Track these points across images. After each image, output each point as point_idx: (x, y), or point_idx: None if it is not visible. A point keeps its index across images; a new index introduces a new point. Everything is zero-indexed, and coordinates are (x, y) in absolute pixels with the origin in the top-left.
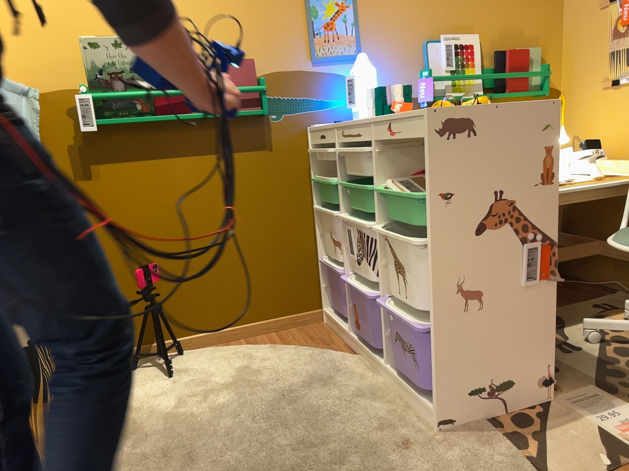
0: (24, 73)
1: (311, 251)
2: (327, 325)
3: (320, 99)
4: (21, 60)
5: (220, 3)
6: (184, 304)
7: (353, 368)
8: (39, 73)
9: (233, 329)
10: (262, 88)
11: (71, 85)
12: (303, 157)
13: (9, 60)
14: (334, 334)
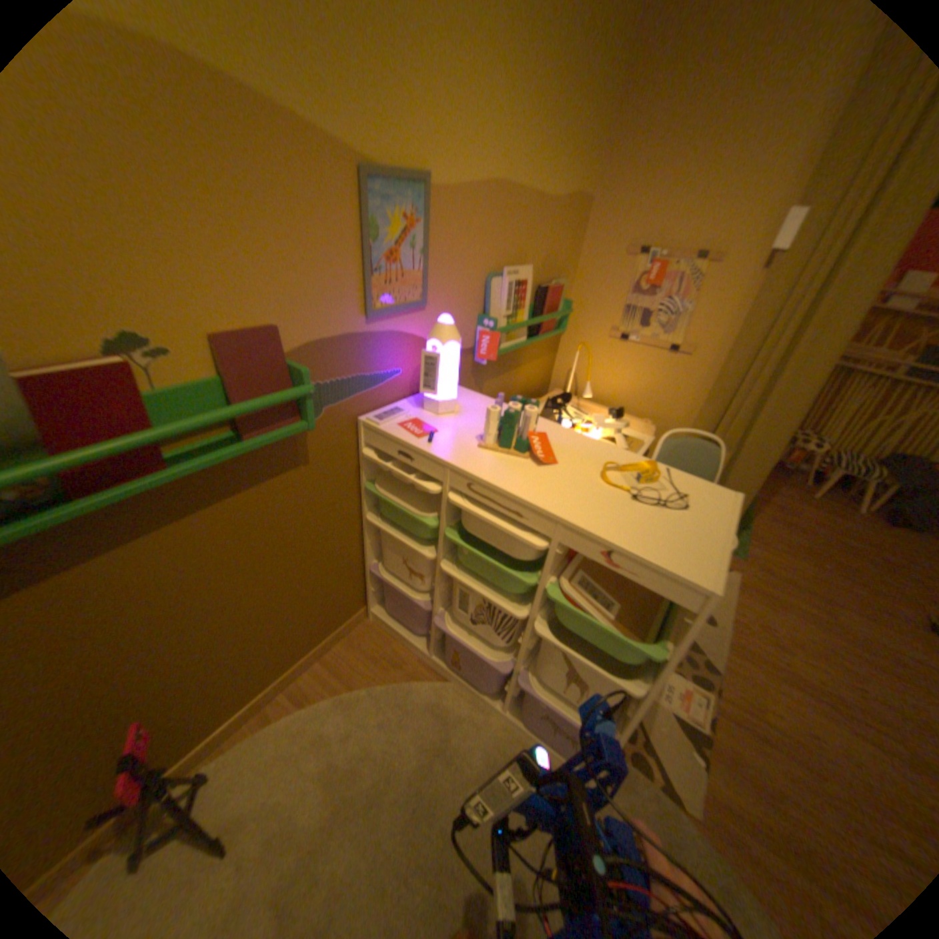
0: None
1: (357, 560)
2: (381, 628)
3: (376, 372)
4: None
5: (193, 196)
6: (193, 716)
7: (459, 709)
8: None
9: (269, 692)
10: (307, 387)
11: None
12: (352, 457)
13: None
14: (397, 643)
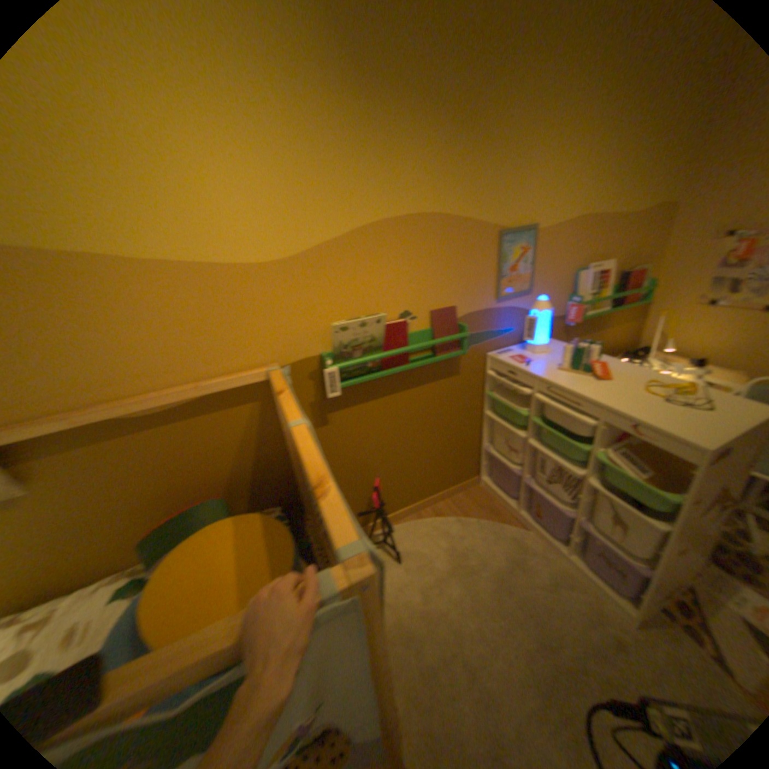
0: (269, 351)
1: (476, 441)
2: (486, 491)
3: (497, 329)
4: (266, 338)
5: (432, 259)
6: (390, 495)
7: (535, 548)
8: (282, 348)
9: (422, 503)
10: (464, 333)
11: (309, 354)
12: (480, 375)
13: (256, 341)
14: (497, 502)
